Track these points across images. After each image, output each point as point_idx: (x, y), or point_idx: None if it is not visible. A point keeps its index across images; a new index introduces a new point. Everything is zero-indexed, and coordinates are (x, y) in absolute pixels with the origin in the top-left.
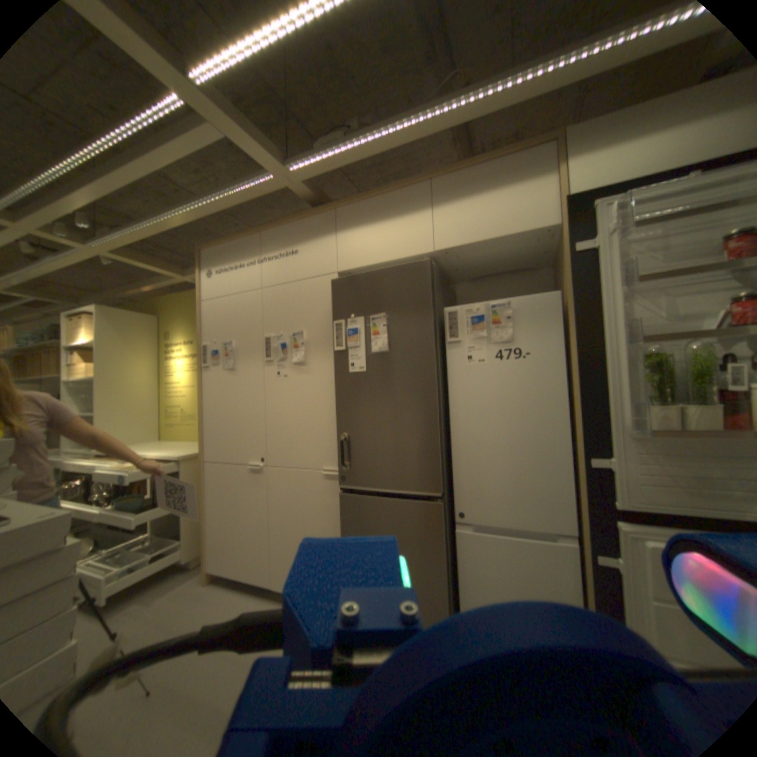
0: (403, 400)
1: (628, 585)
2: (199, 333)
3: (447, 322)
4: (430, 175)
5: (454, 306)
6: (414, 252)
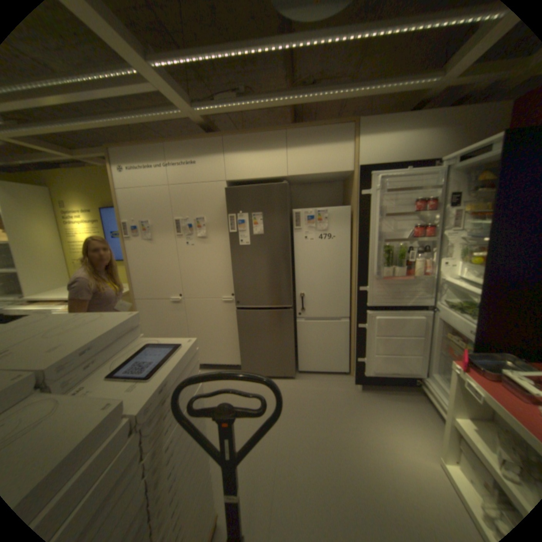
0: (273, 261)
1: (369, 334)
2: (119, 213)
3: (295, 218)
4: (287, 128)
5: (299, 210)
6: (277, 175)
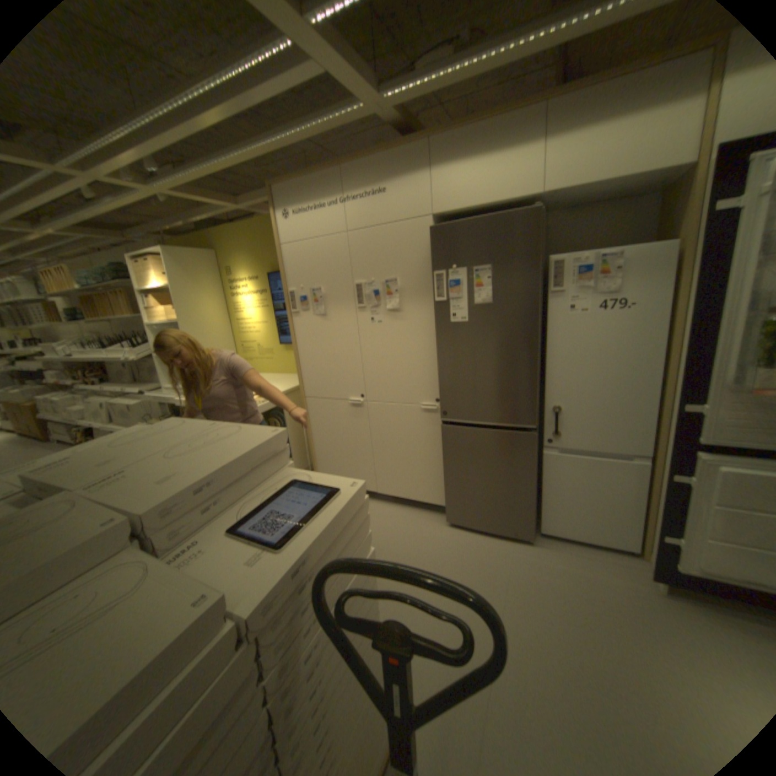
0: (506, 349)
1: (697, 496)
2: (284, 278)
3: (552, 271)
4: (548, 96)
5: (562, 255)
6: (521, 193)
